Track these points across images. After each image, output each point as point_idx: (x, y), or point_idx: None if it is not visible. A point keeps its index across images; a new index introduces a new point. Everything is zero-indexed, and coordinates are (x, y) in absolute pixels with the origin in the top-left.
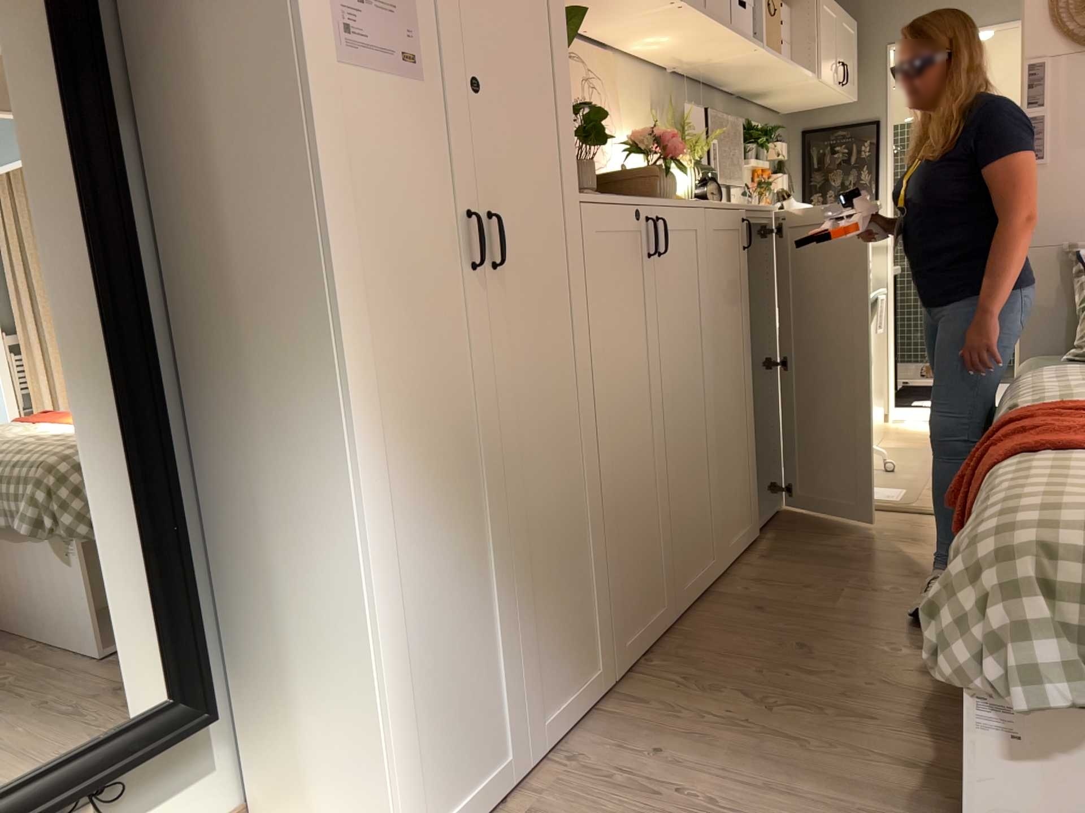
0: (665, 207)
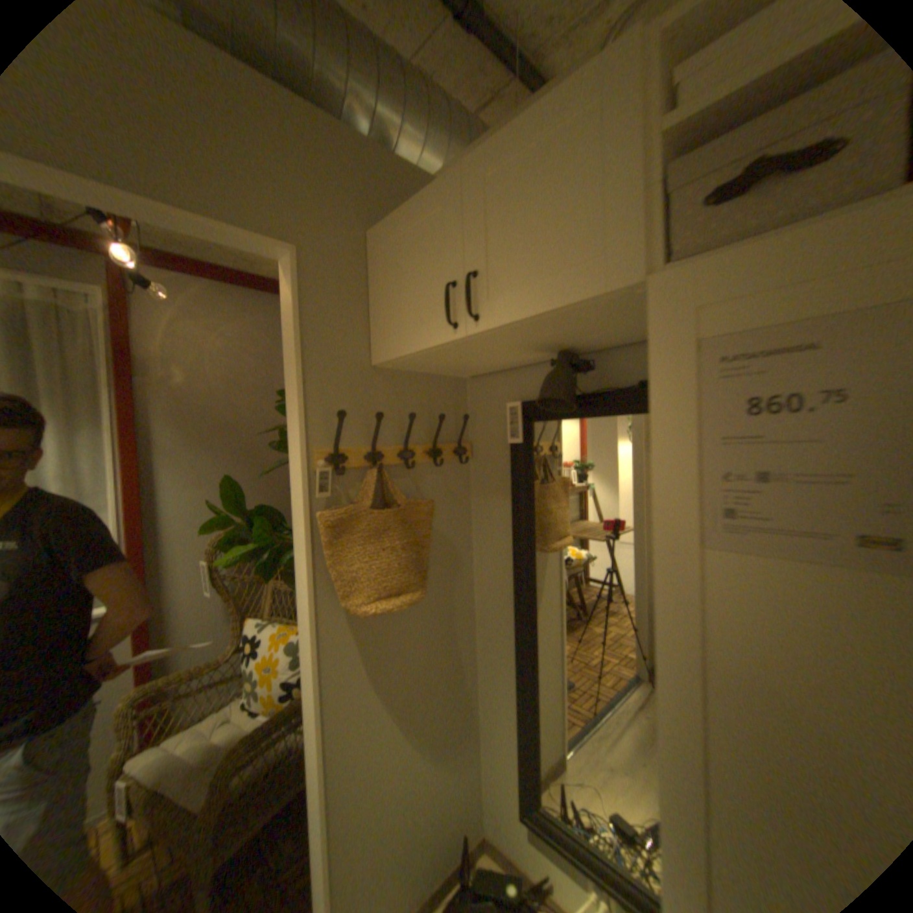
0: None
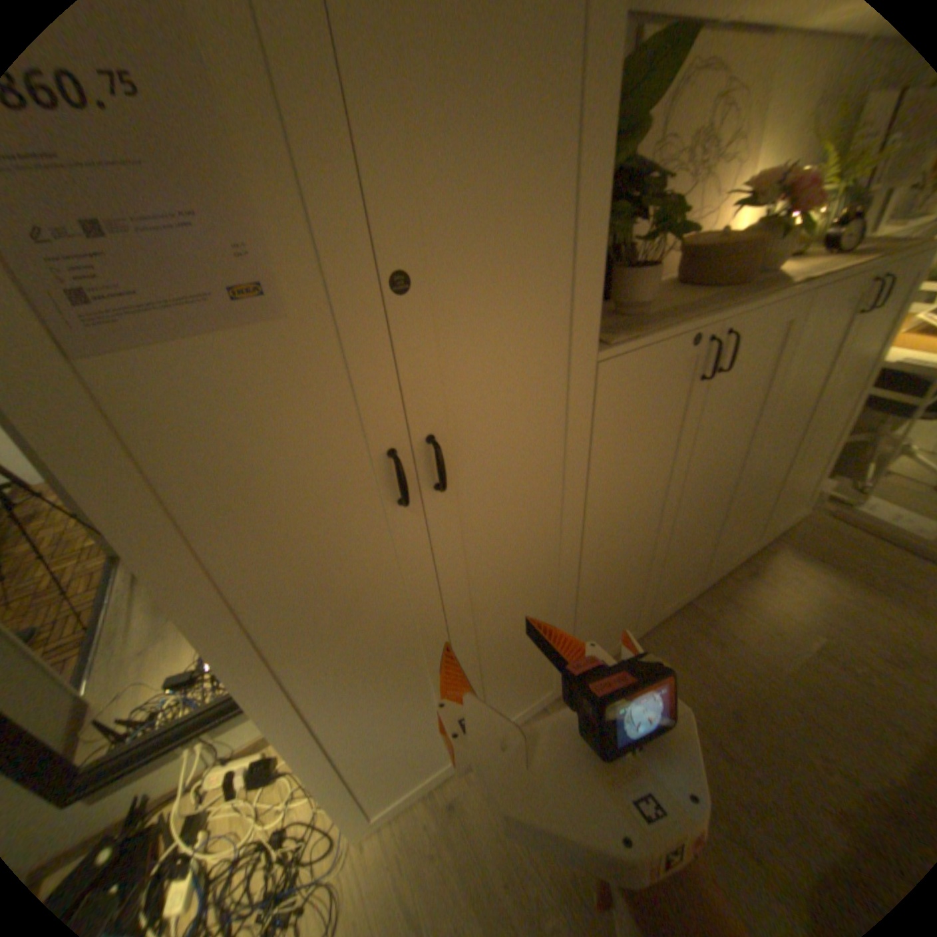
0: (747, 316)
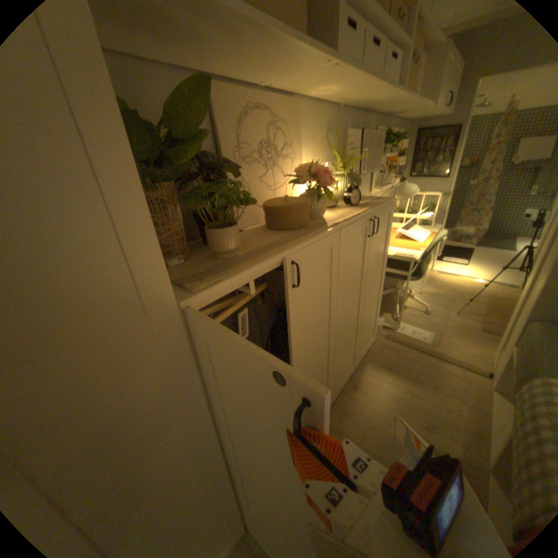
0: (300, 250)
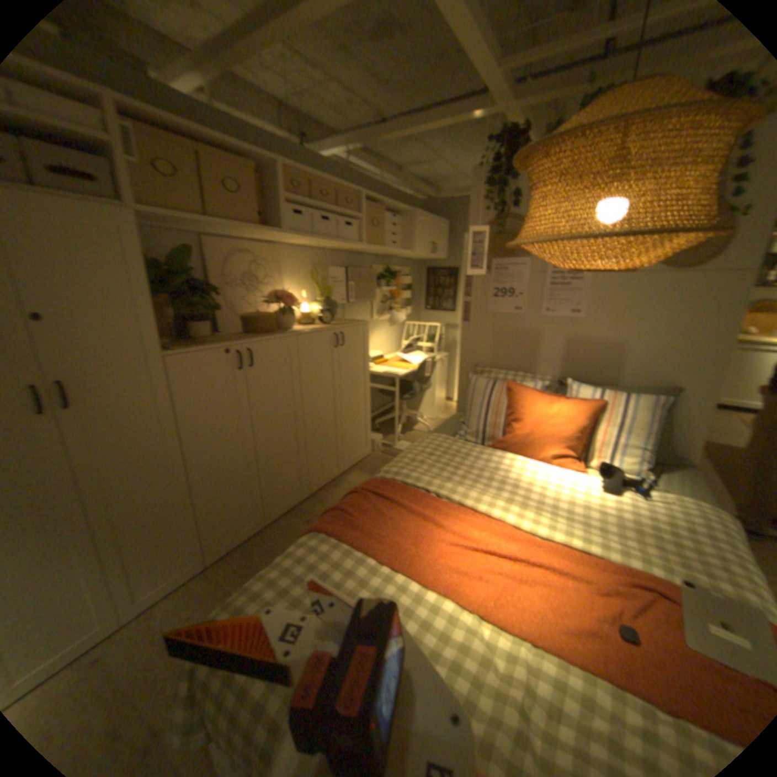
0: (254, 342)
